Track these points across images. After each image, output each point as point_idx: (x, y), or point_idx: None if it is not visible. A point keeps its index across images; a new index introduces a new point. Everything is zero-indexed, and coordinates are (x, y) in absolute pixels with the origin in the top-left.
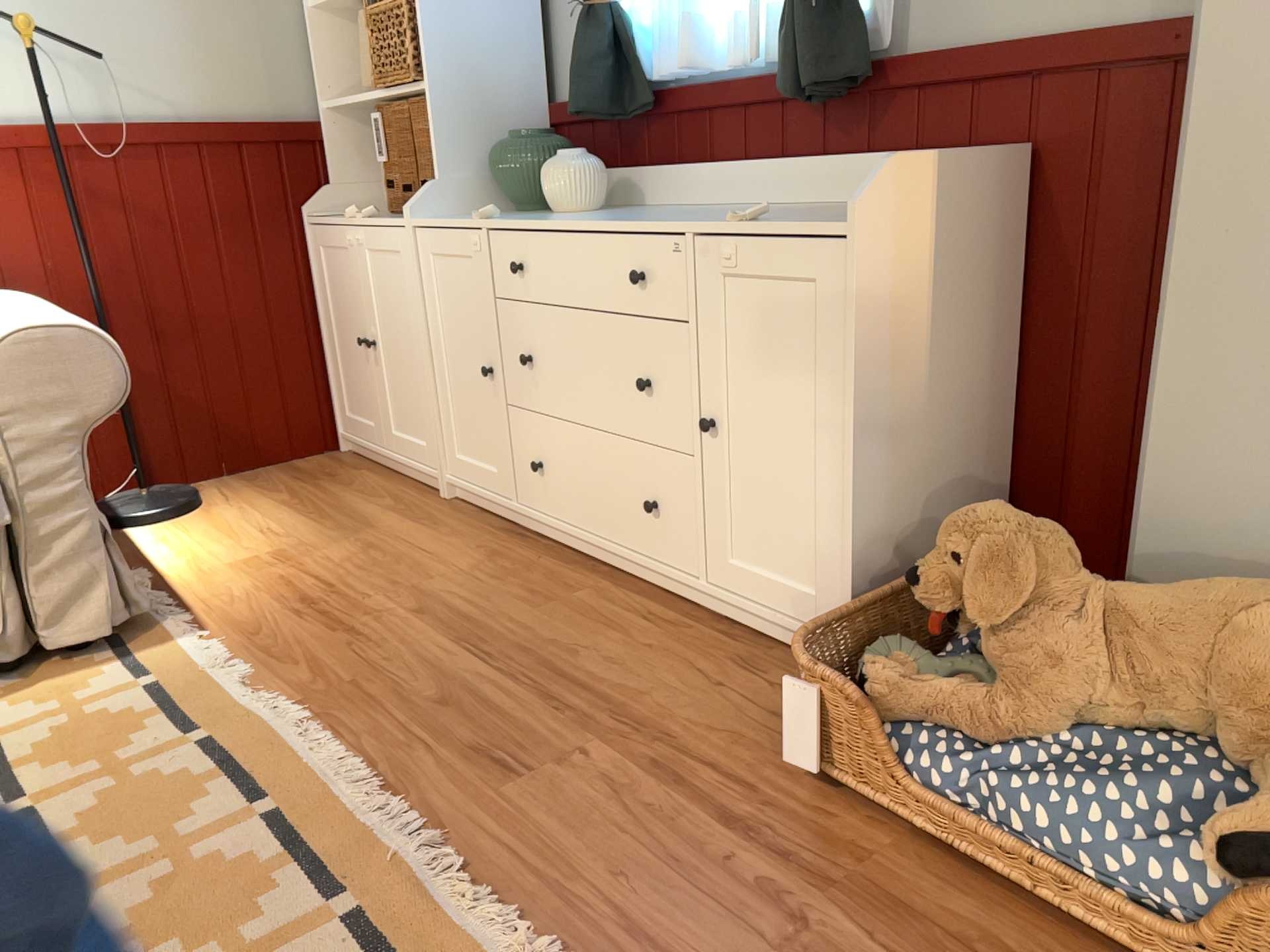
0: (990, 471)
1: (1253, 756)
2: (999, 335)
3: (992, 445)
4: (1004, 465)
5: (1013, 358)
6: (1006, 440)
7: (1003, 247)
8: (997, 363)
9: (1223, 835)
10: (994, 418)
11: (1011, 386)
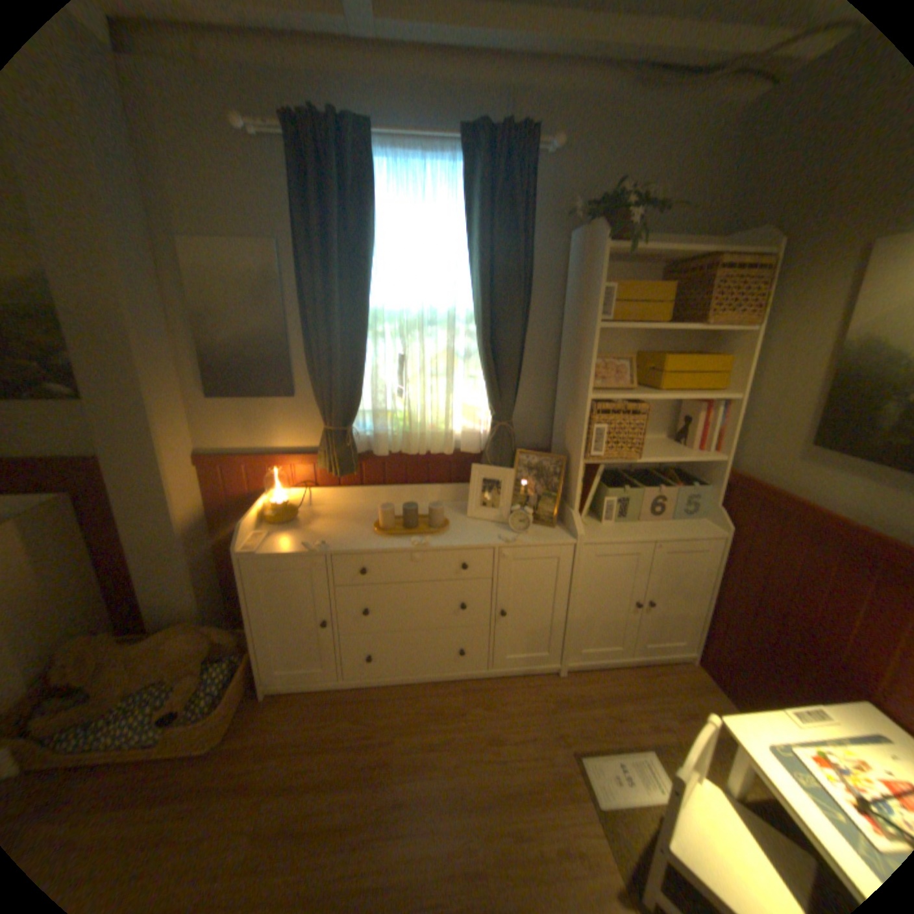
0: (93, 602)
1: (174, 684)
2: (78, 558)
3: (90, 594)
4: (100, 596)
5: (89, 562)
6: (97, 588)
7: (68, 530)
8: (81, 567)
9: (161, 717)
10: (87, 585)
11: (92, 570)
